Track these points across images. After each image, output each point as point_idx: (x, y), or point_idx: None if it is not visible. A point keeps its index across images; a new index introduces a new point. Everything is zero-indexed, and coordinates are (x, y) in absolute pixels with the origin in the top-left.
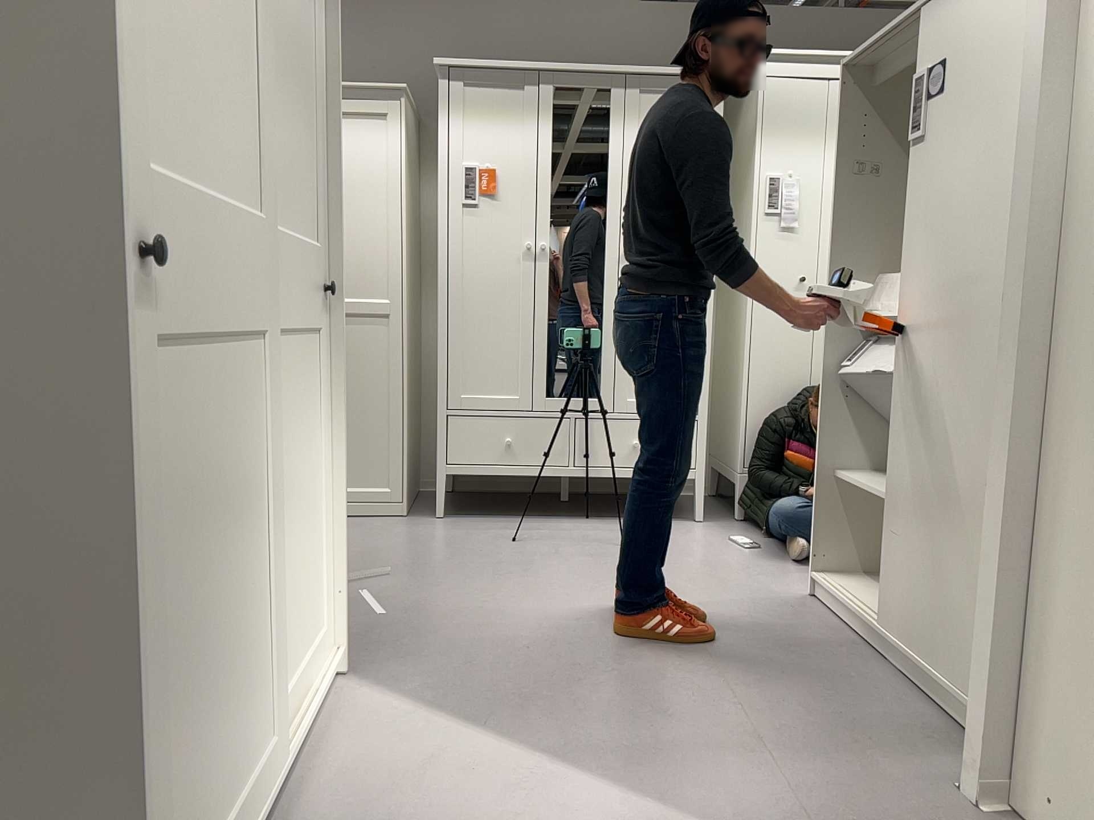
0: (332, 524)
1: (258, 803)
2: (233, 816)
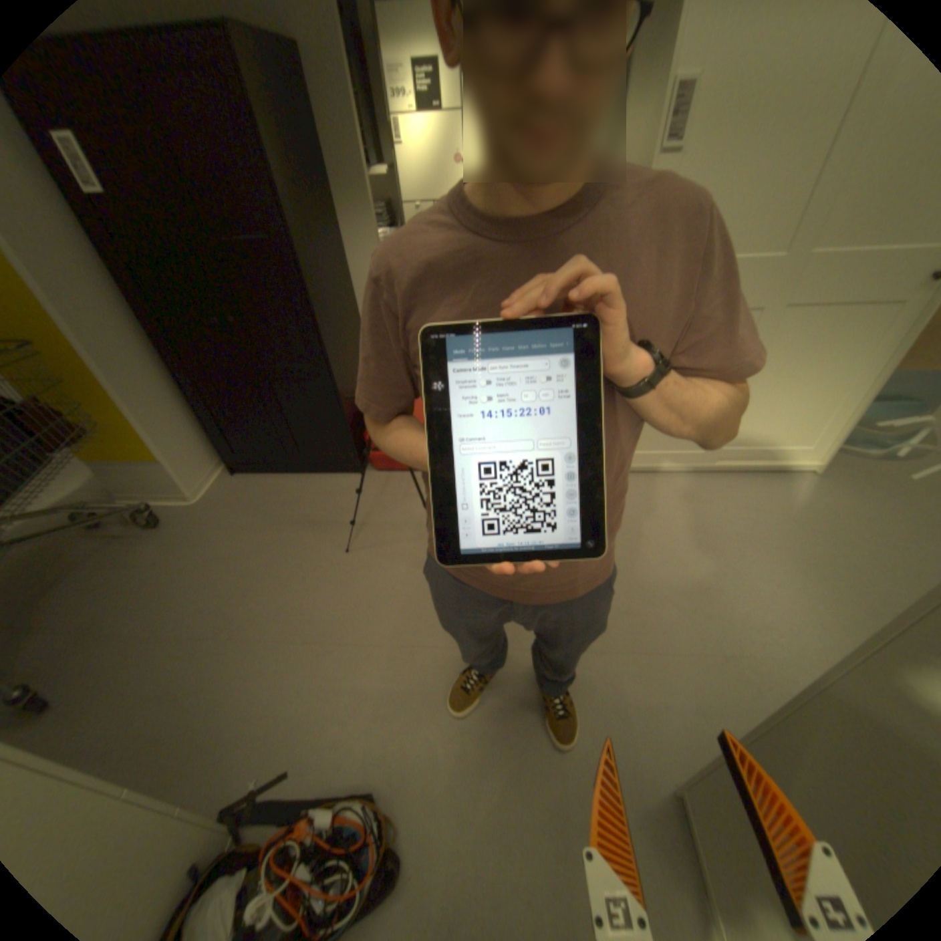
0: (860, 408)
1: (687, 462)
2: (667, 454)
